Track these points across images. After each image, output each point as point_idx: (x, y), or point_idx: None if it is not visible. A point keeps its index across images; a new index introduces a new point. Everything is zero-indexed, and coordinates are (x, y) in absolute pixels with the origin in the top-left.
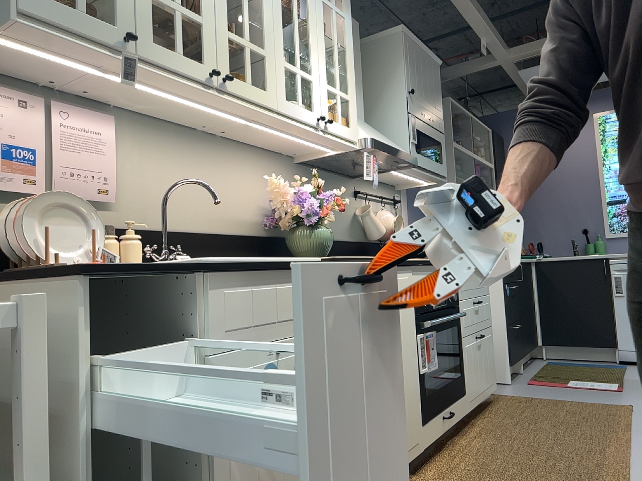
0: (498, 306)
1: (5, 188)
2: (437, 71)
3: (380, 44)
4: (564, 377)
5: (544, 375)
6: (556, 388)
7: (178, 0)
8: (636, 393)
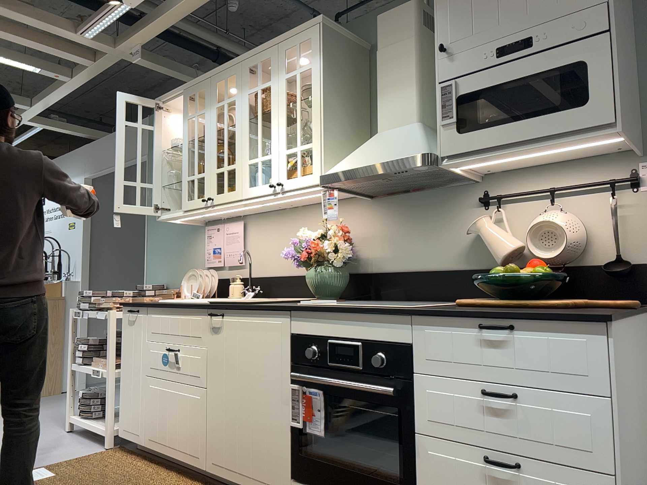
0: None
1: (214, 265)
2: None
3: None
4: None
5: None
6: None
7: (195, 172)
8: None
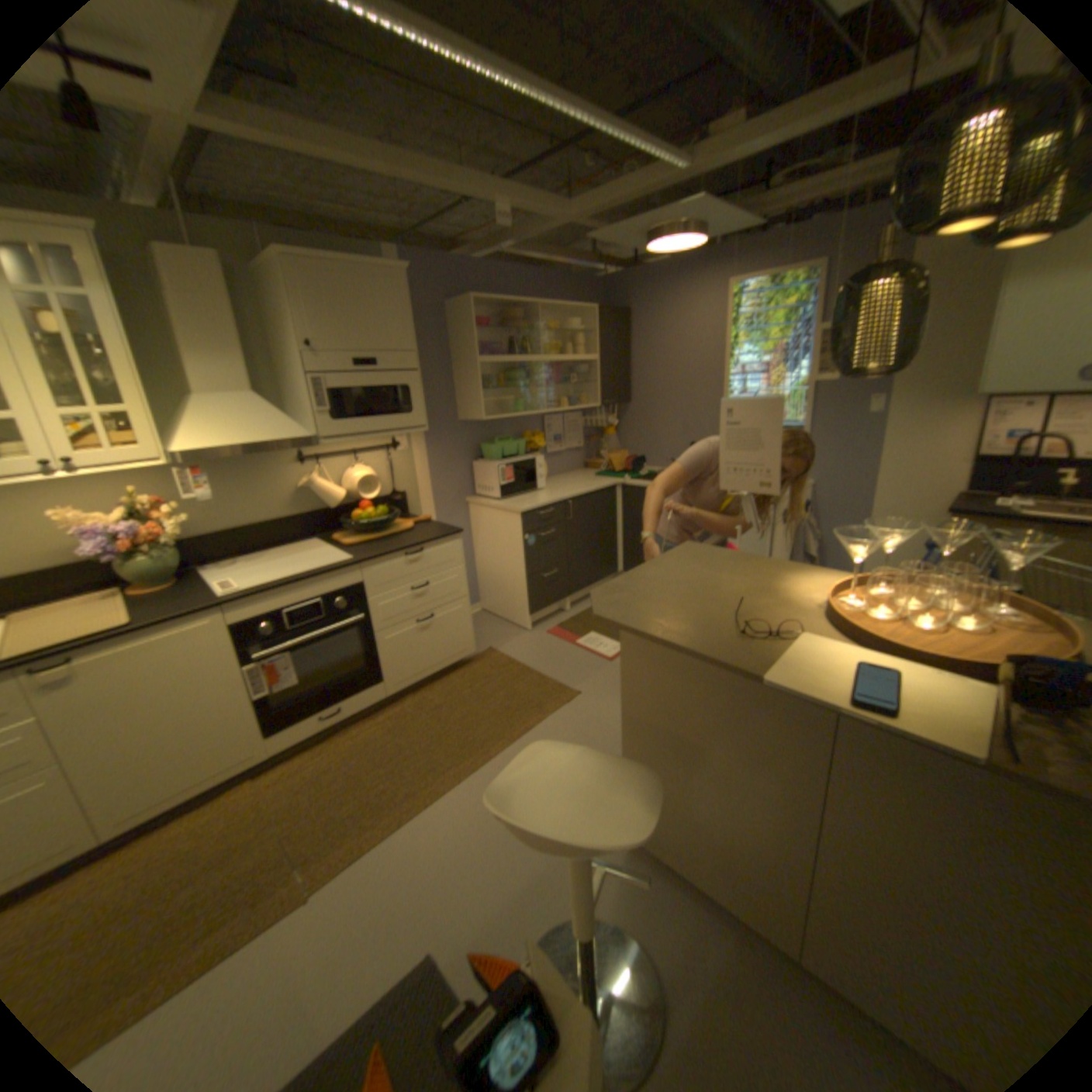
0: (520, 556)
1: None
2: (393, 283)
3: (270, 267)
4: (594, 625)
5: (580, 619)
6: (560, 646)
7: None
8: (618, 669)
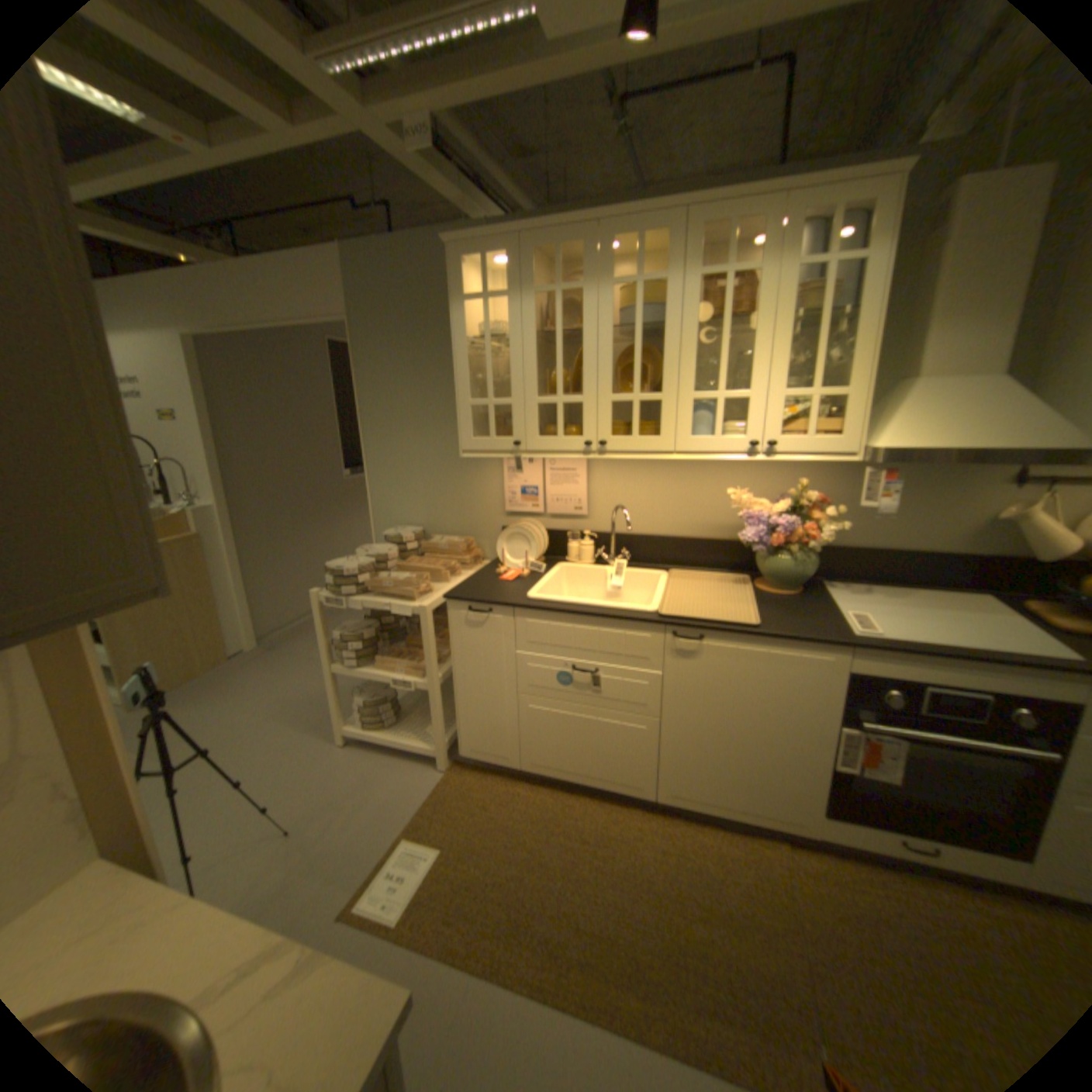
0: None
1: (525, 510)
2: None
3: None
4: None
5: None
6: None
7: (560, 393)
8: None
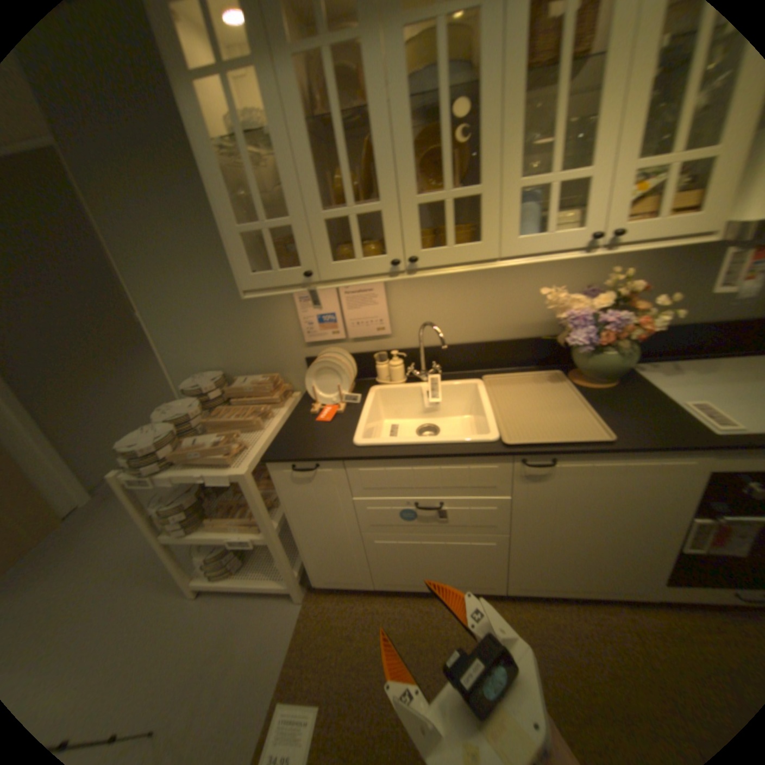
0: None
1: (326, 338)
2: None
3: None
4: None
5: None
6: None
7: (351, 201)
8: None
